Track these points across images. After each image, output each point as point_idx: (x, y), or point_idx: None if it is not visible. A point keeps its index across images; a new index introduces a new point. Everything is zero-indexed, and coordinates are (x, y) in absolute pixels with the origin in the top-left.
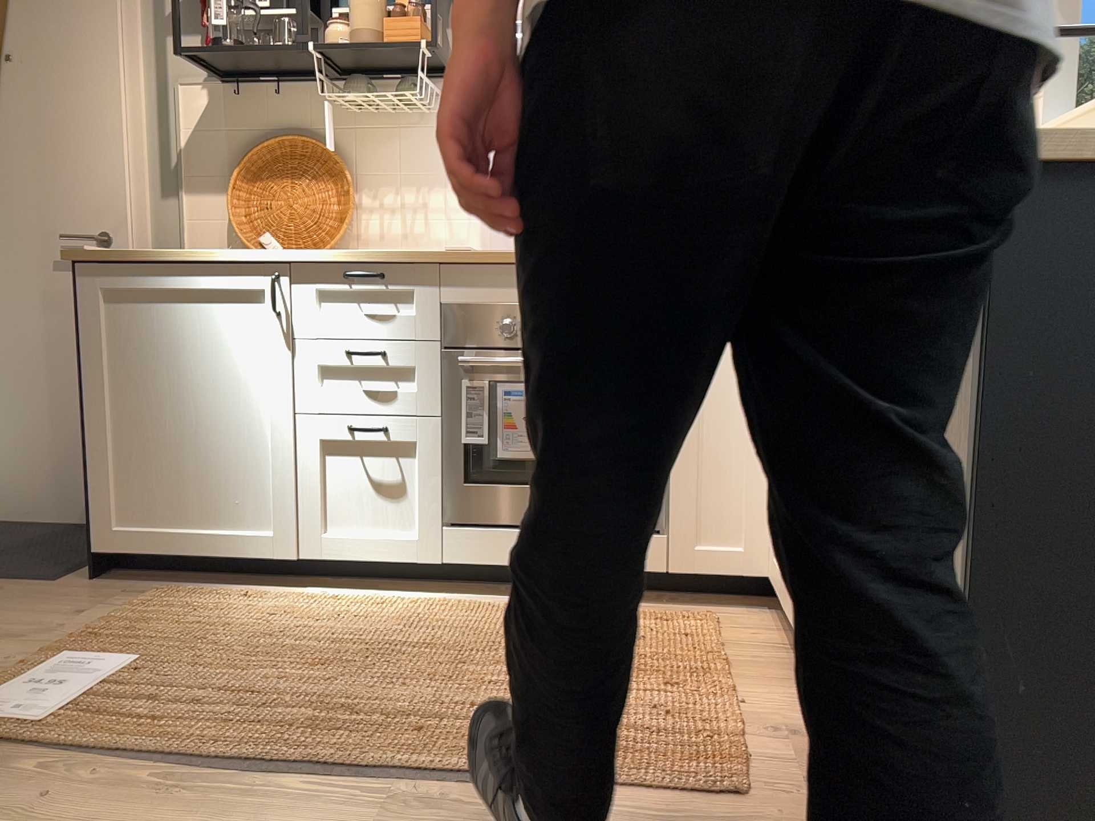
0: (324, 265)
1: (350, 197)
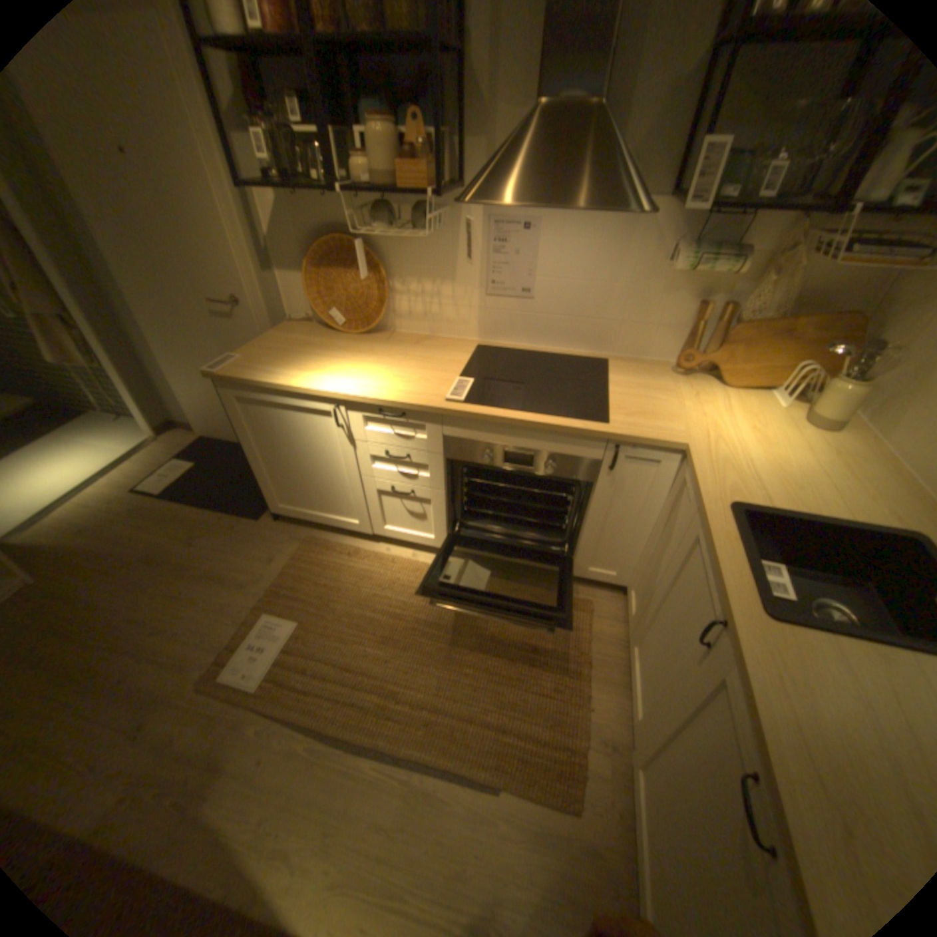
0: (365, 403)
1: (385, 289)
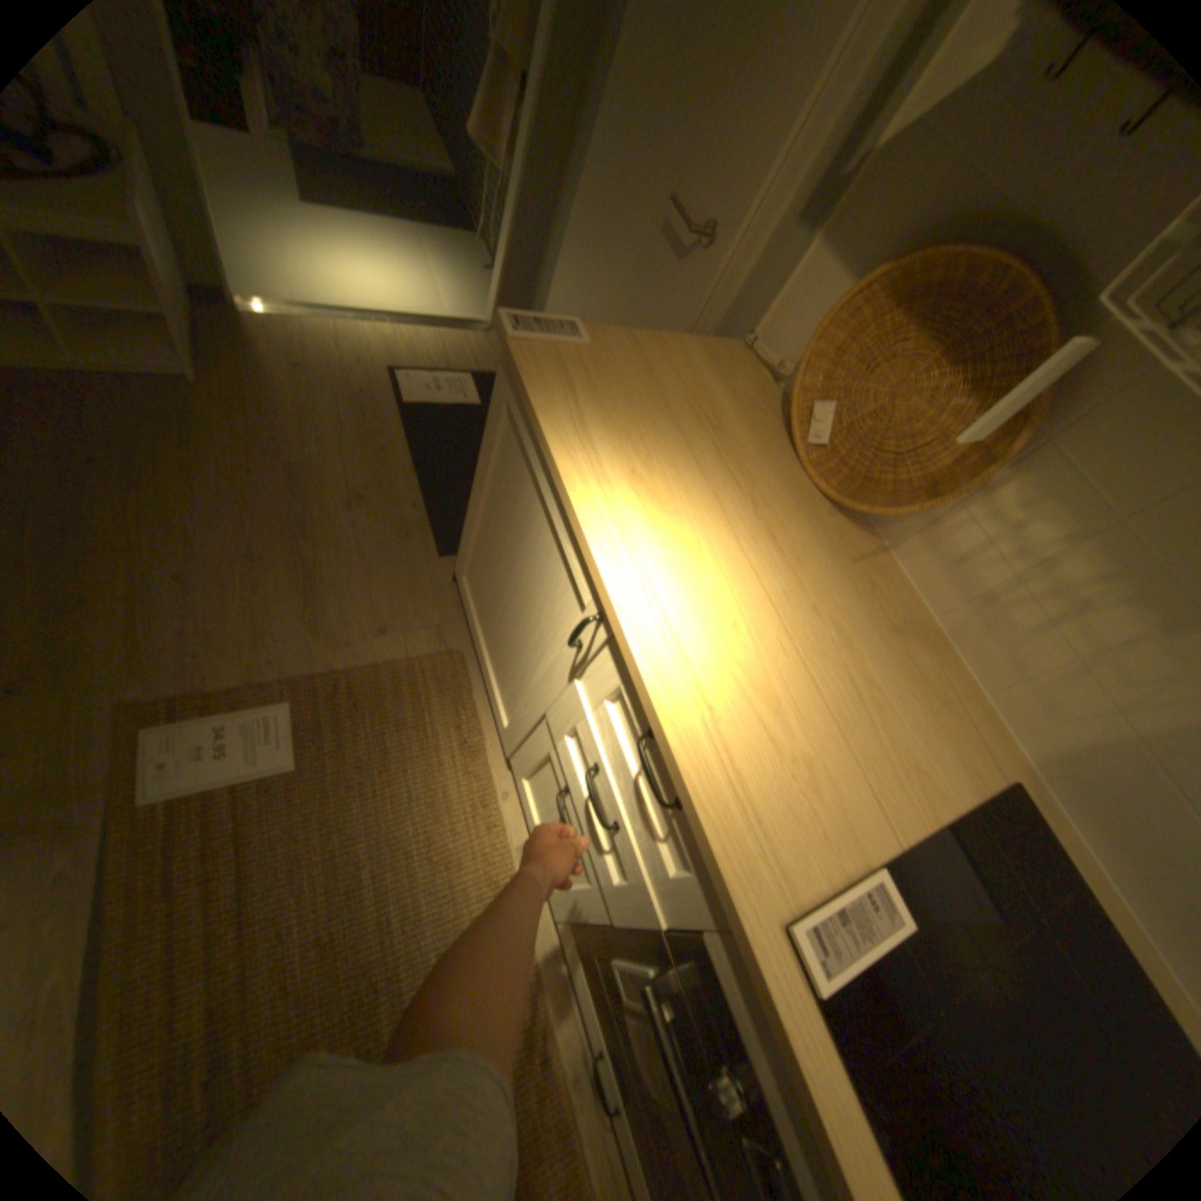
0: (643, 691)
1: (981, 481)
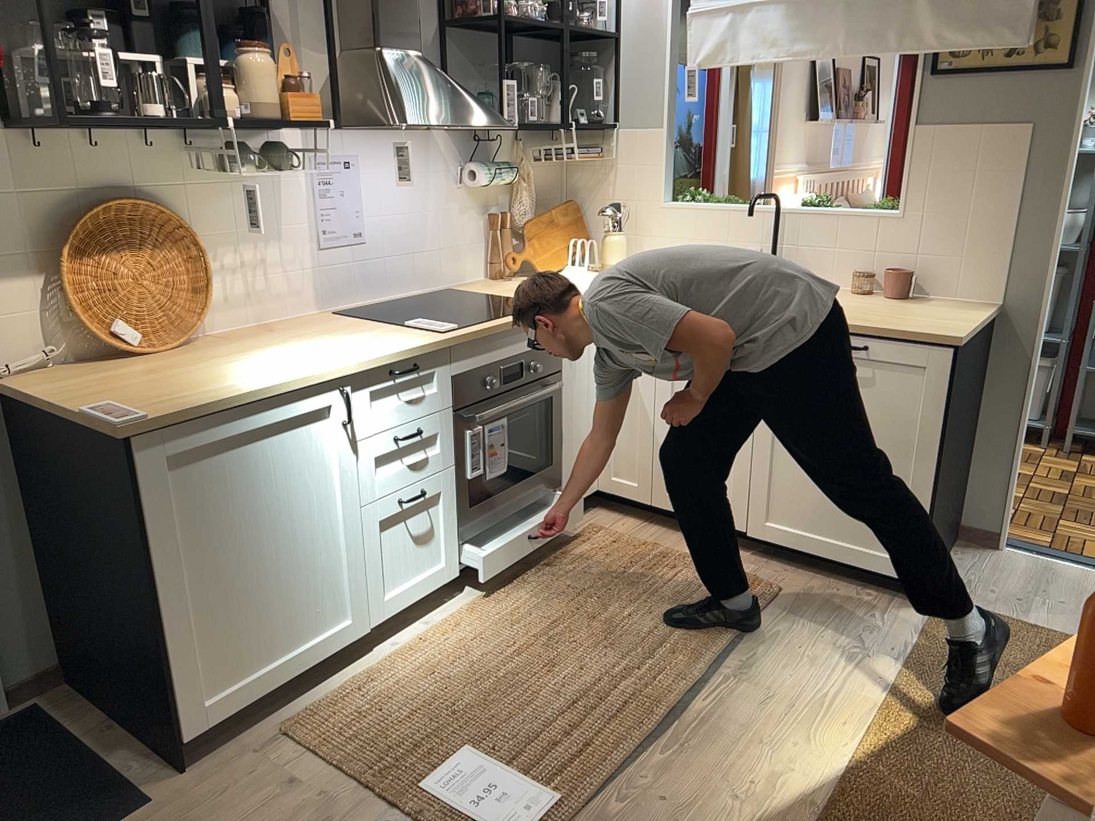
0: (376, 368)
1: (210, 267)
